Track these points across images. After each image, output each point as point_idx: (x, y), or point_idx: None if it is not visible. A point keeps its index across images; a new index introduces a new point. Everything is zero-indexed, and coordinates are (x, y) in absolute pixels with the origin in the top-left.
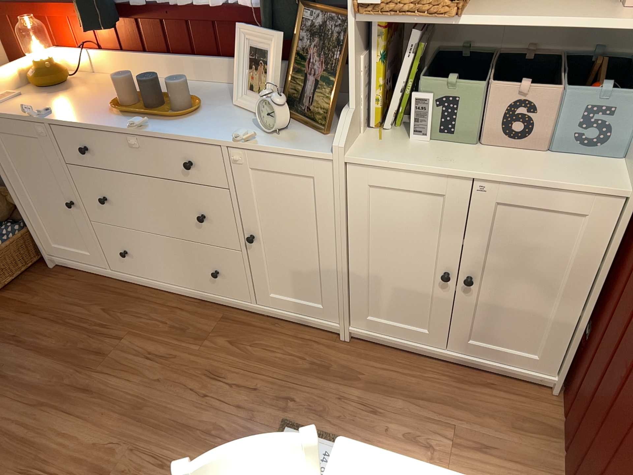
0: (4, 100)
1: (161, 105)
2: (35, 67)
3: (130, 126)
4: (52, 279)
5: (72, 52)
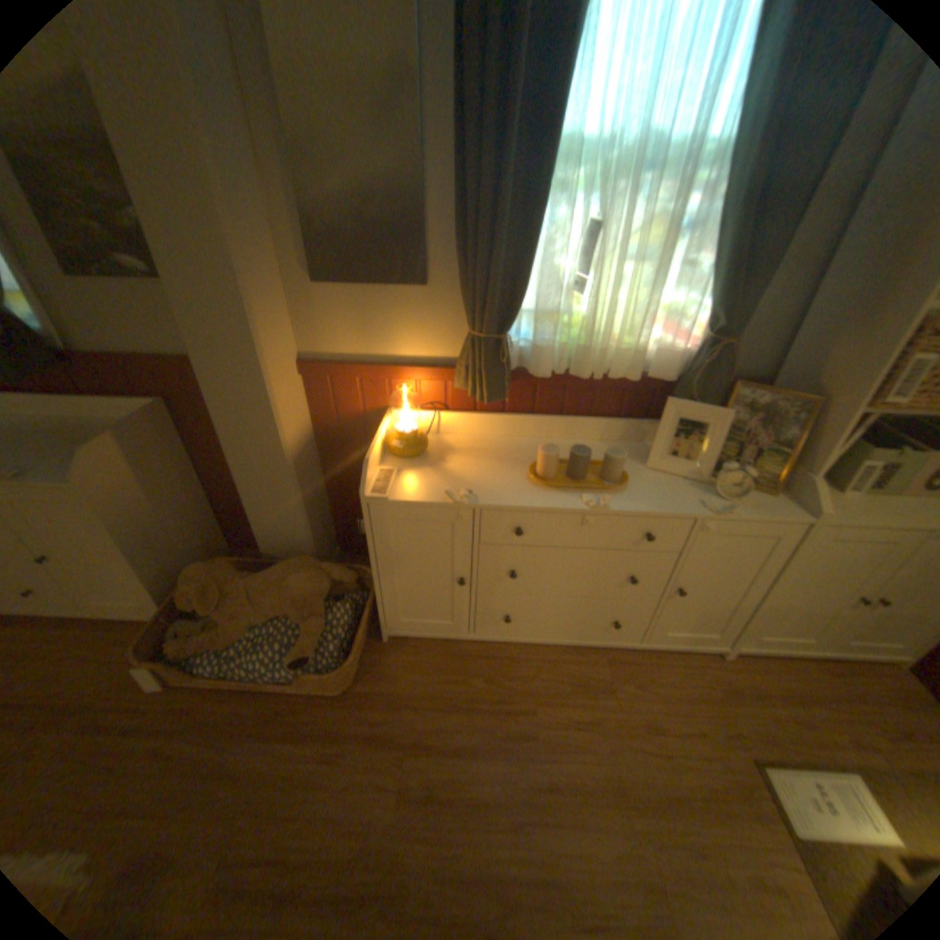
0: (389, 481)
1: (587, 476)
2: (404, 438)
3: (587, 505)
4: (396, 656)
5: (421, 415)
